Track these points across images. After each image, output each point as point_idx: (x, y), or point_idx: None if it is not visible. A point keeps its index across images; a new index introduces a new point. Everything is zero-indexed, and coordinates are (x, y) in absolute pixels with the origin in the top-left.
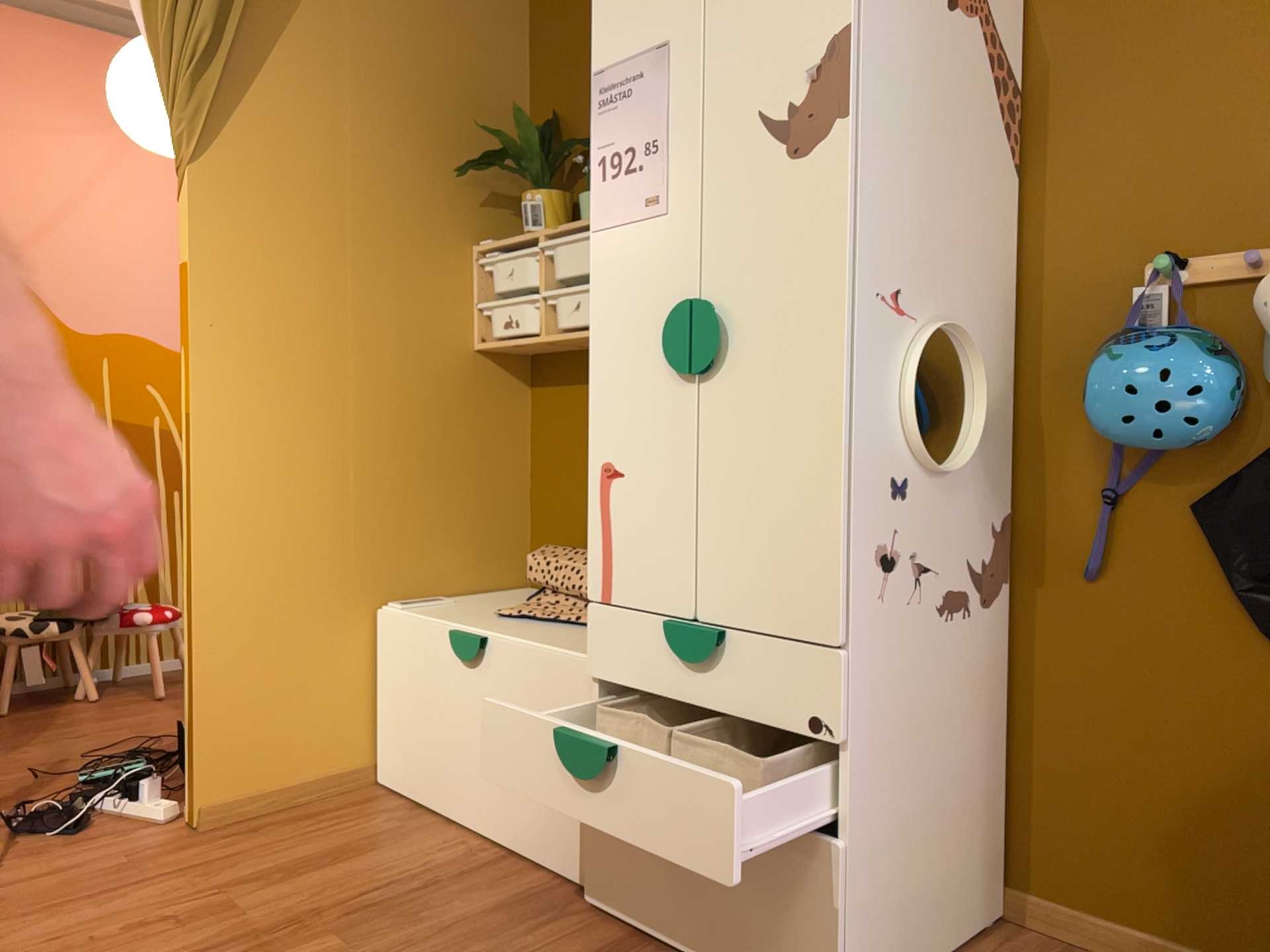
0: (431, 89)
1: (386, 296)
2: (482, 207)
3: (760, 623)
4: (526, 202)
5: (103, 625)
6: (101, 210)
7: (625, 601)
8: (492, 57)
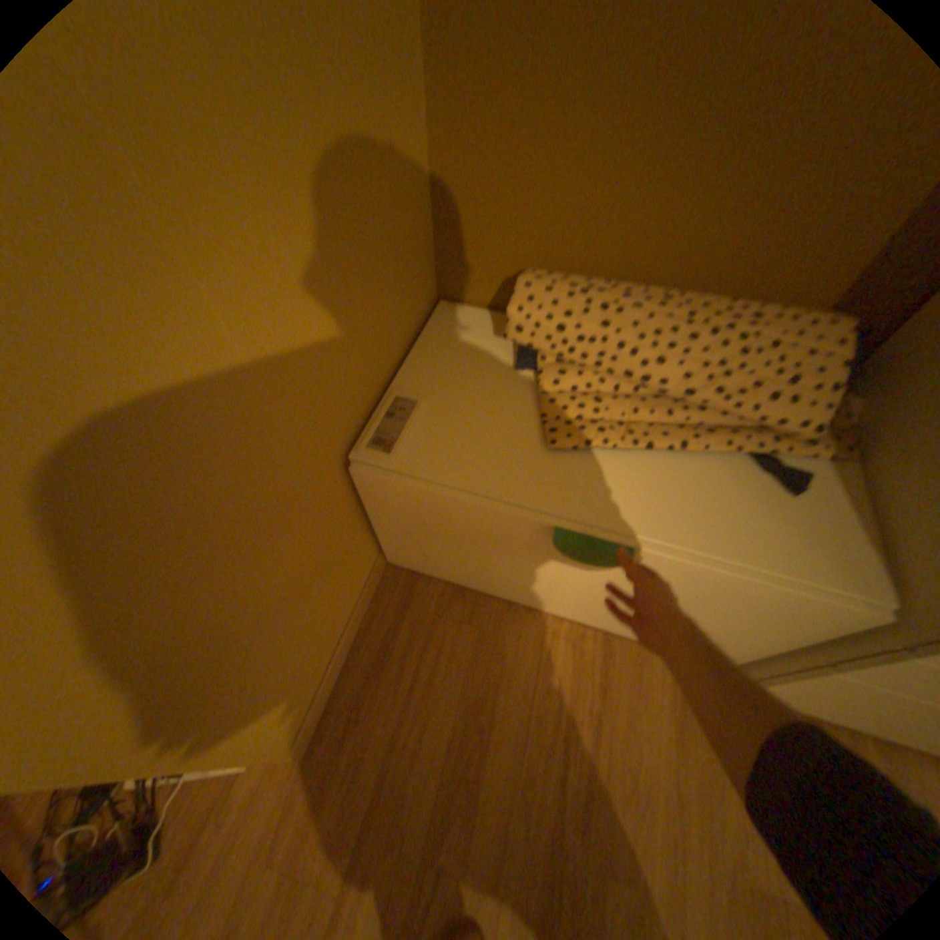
0: None
1: None
2: None
3: None
4: None
5: None
6: None
7: None
8: None
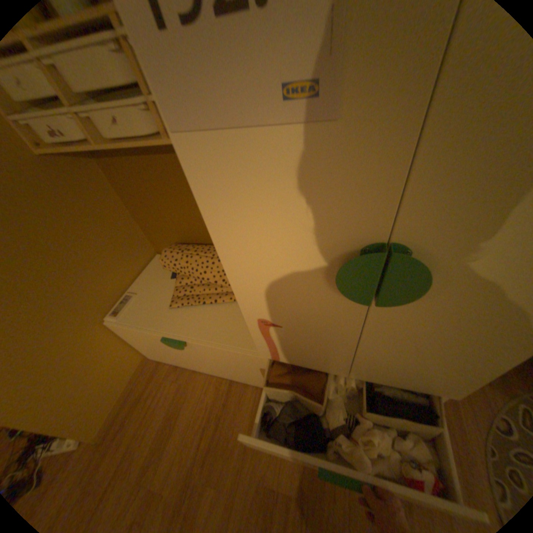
0: None
1: None
2: None
3: (398, 384)
4: None
5: None
6: None
7: (291, 362)
8: None
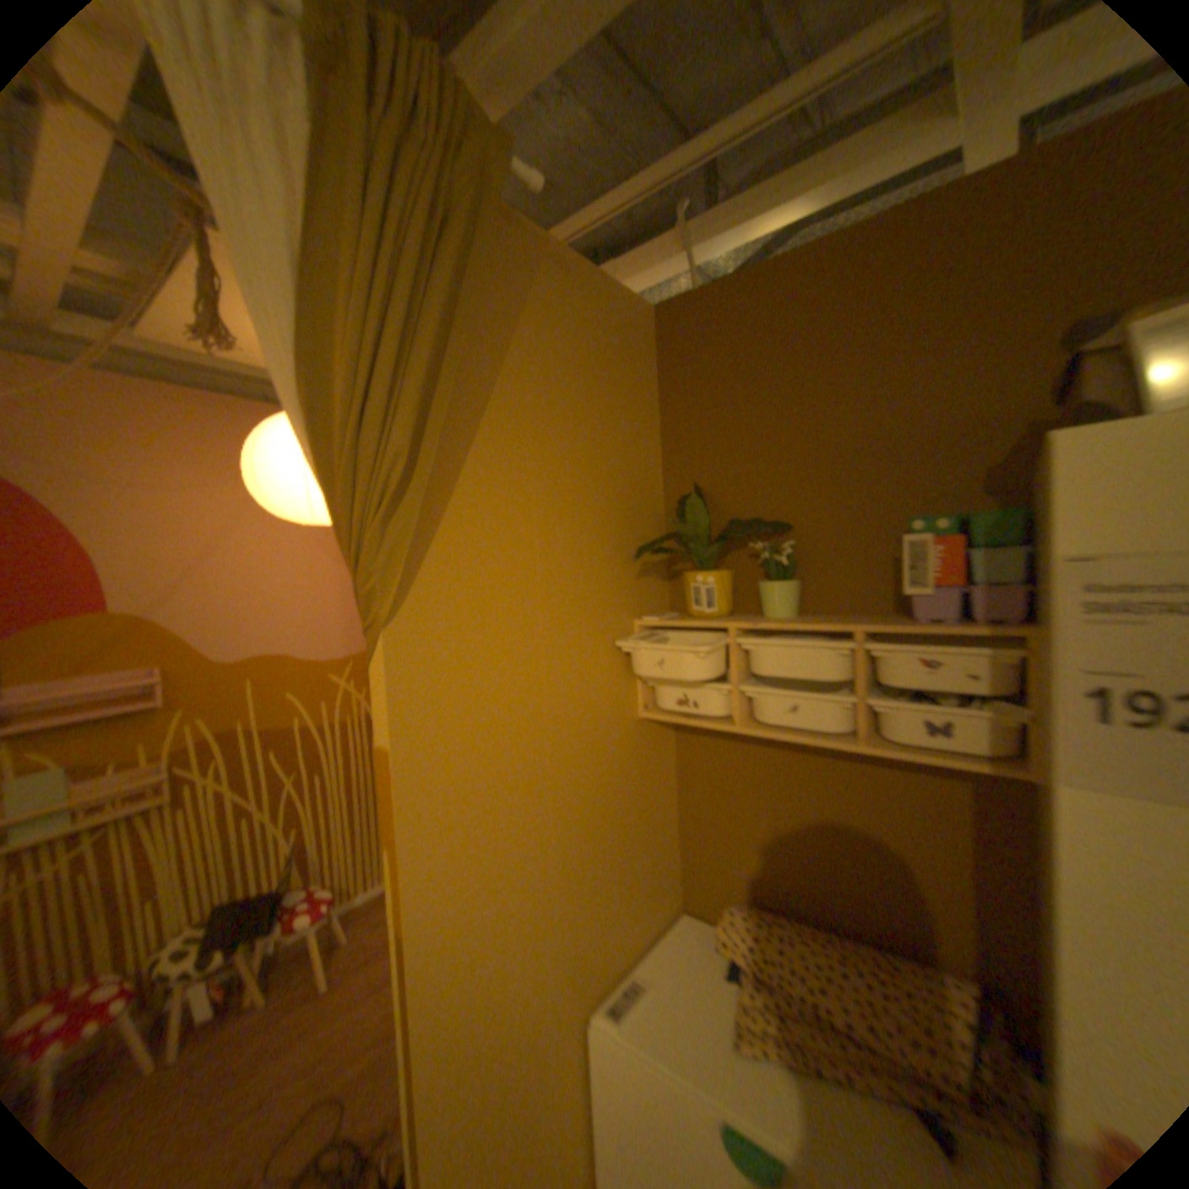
0: (595, 473)
1: (574, 698)
2: (636, 578)
3: None
4: (696, 583)
5: (265, 936)
6: (232, 551)
7: None
8: (635, 432)
